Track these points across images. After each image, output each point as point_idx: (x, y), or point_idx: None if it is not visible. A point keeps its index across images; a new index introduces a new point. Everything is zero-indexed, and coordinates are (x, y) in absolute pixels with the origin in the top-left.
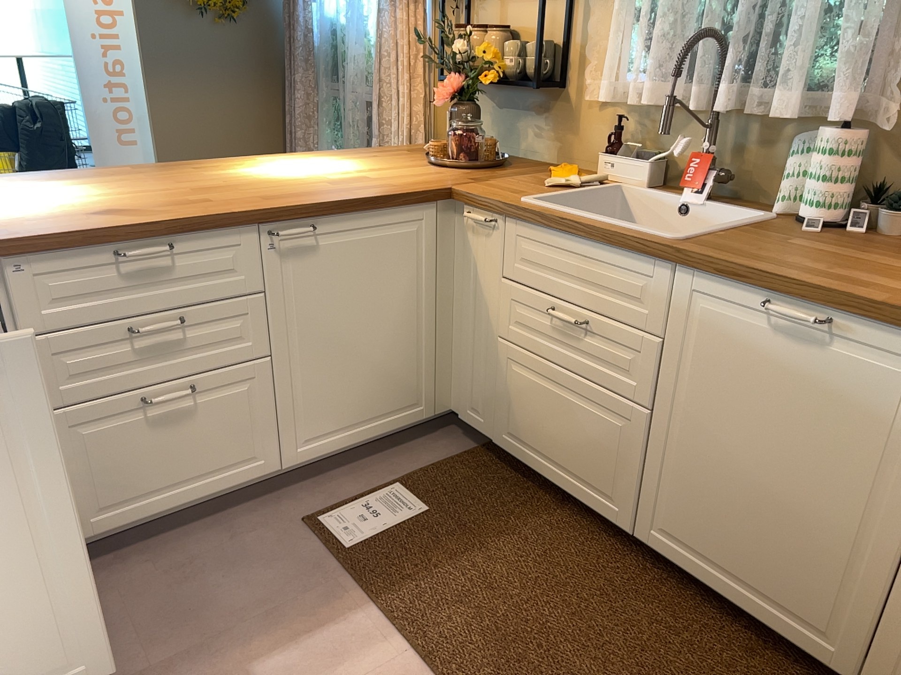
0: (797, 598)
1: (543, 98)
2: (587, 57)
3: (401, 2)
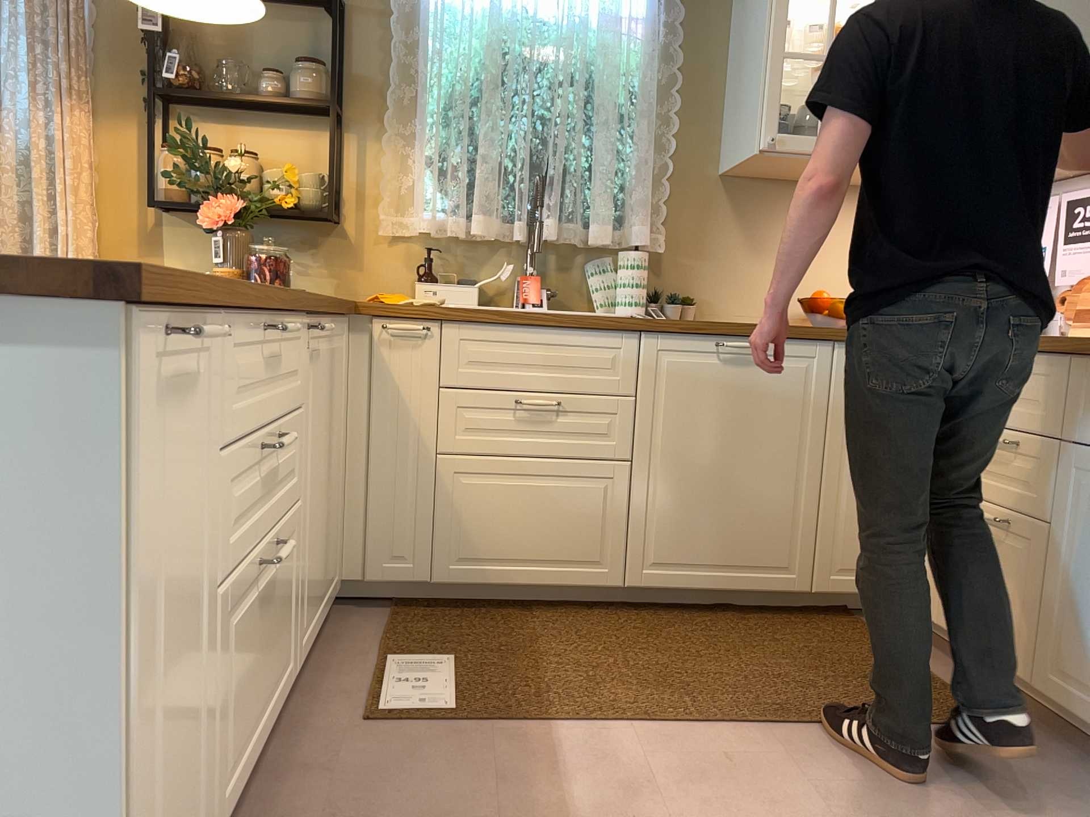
0: (768, 552)
1: (311, 232)
2: (370, 193)
3: (65, 103)
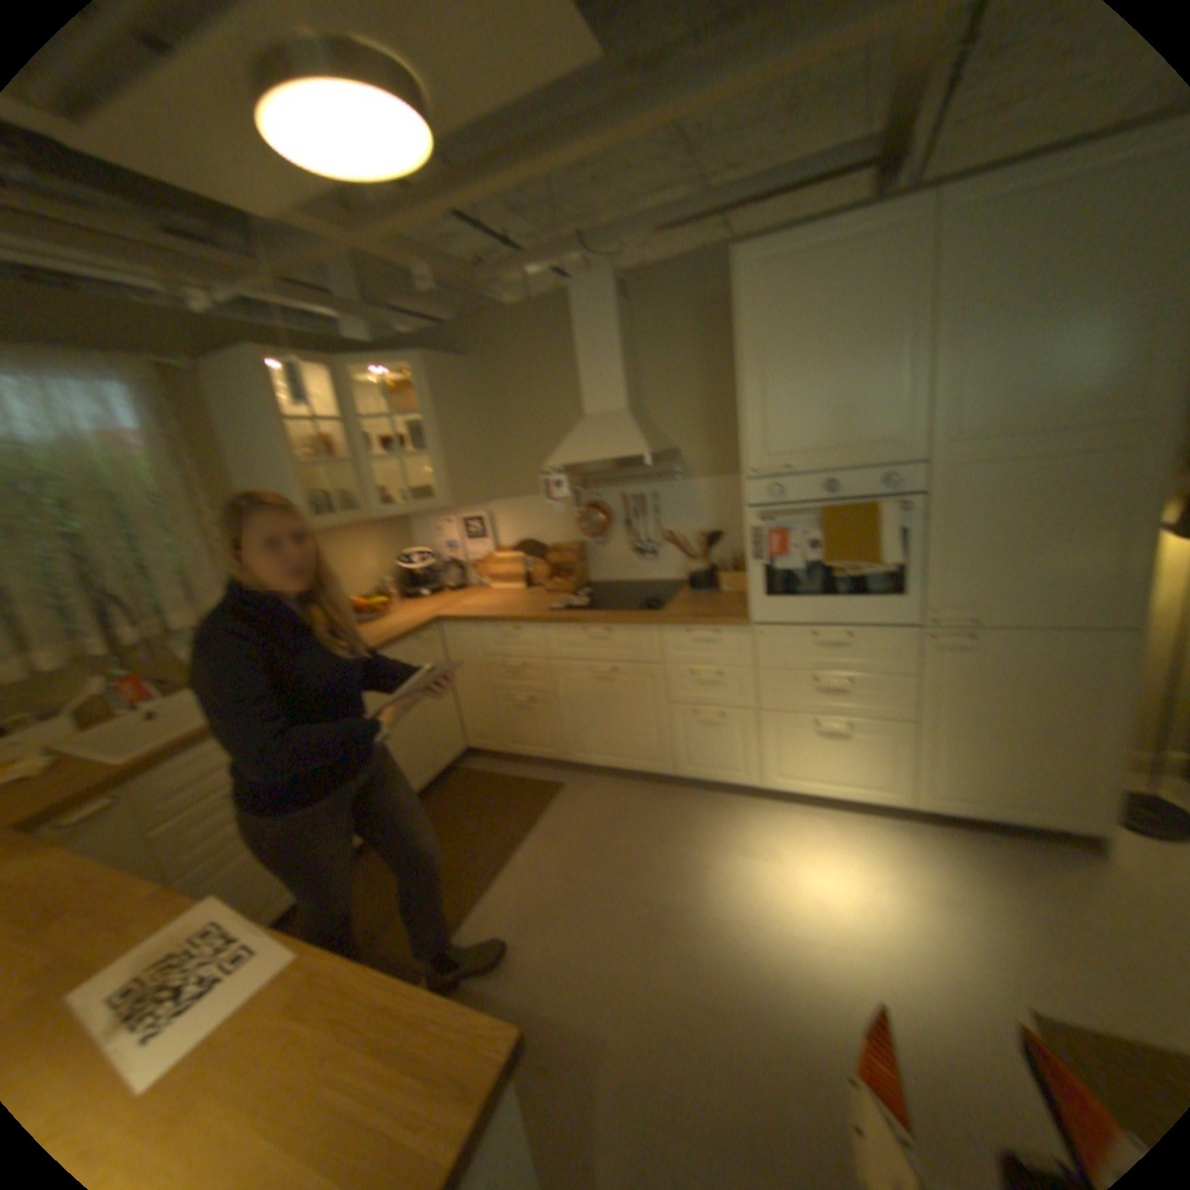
0: (416, 772)
1: None
2: None
3: None
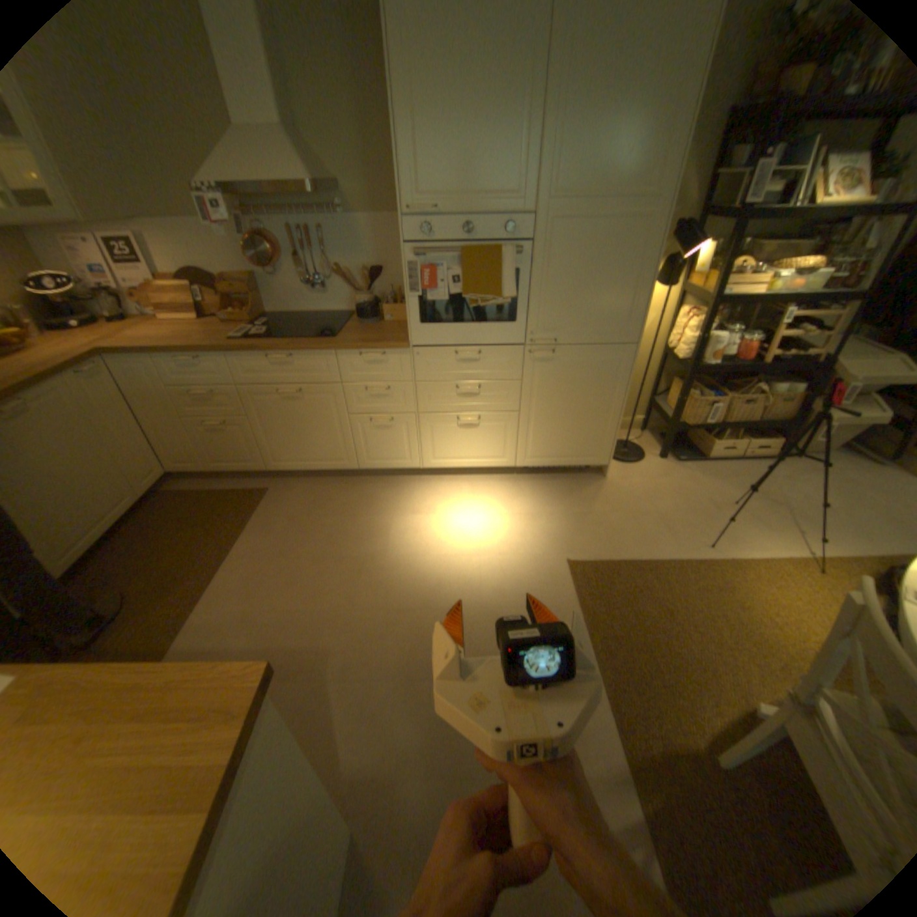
0: (109, 500)
1: None
2: None
3: None
